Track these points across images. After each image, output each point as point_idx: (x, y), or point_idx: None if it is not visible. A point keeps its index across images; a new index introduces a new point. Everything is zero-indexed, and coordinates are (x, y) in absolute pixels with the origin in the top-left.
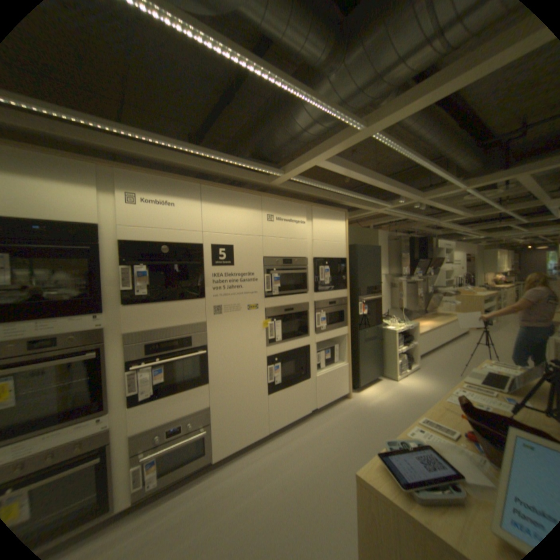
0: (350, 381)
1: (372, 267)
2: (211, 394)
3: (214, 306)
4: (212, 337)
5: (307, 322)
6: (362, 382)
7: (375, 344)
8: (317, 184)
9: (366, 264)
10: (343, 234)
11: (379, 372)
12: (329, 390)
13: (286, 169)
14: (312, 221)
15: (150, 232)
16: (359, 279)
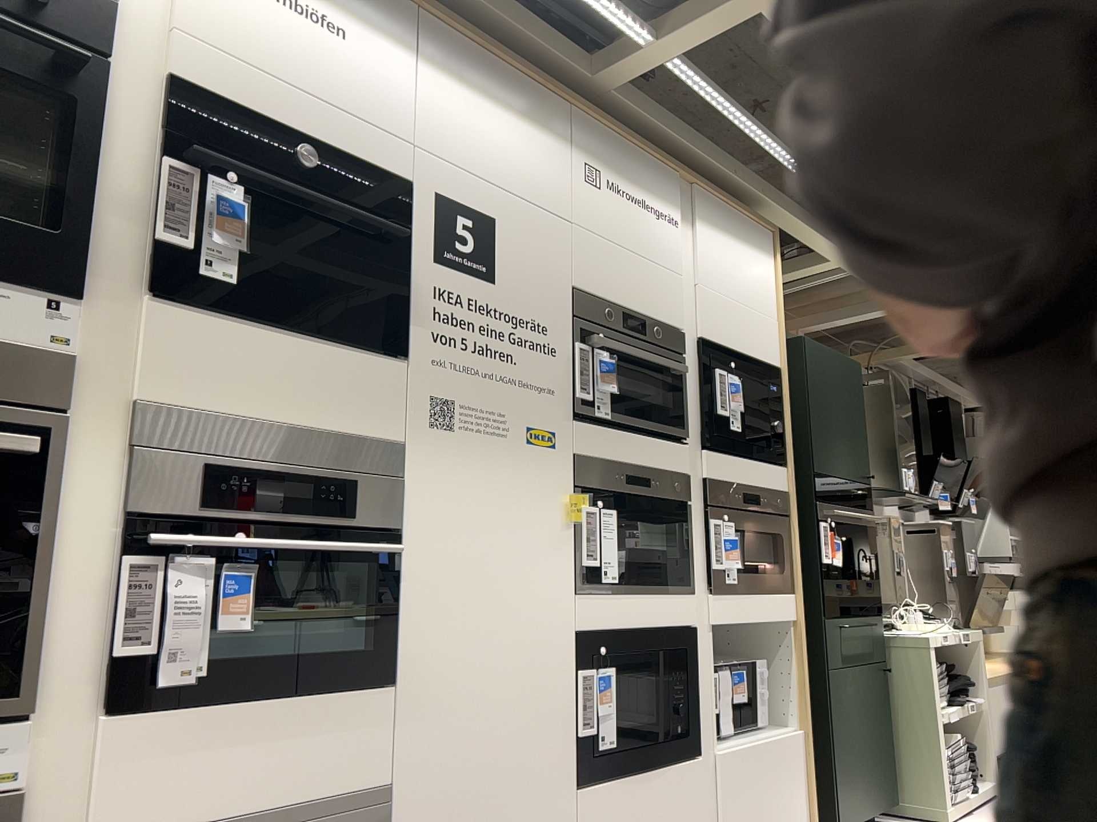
0: (811, 797)
1: (843, 421)
2: (399, 731)
3: (430, 397)
4: (418, 504)
5: (689, 542)
6: (843, 811)
7: (869, 682)
8: (724, 107)
9: (827, 405)
10: (770, 293)
11: (886, 790)
12: (754, 819)
13: (663, 28)
14: (694, 228)
15: (269, 89)
16: (815, 445)
